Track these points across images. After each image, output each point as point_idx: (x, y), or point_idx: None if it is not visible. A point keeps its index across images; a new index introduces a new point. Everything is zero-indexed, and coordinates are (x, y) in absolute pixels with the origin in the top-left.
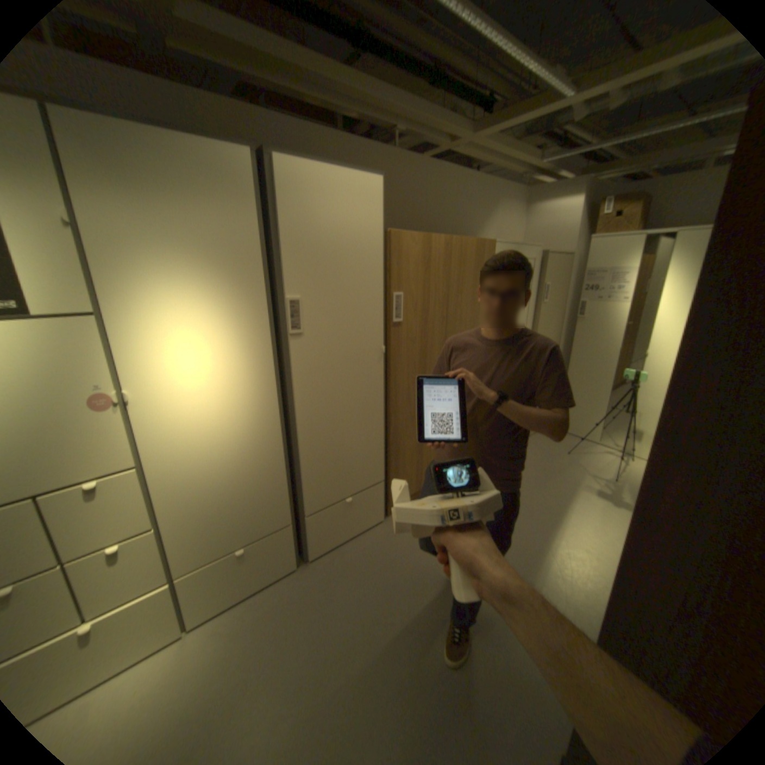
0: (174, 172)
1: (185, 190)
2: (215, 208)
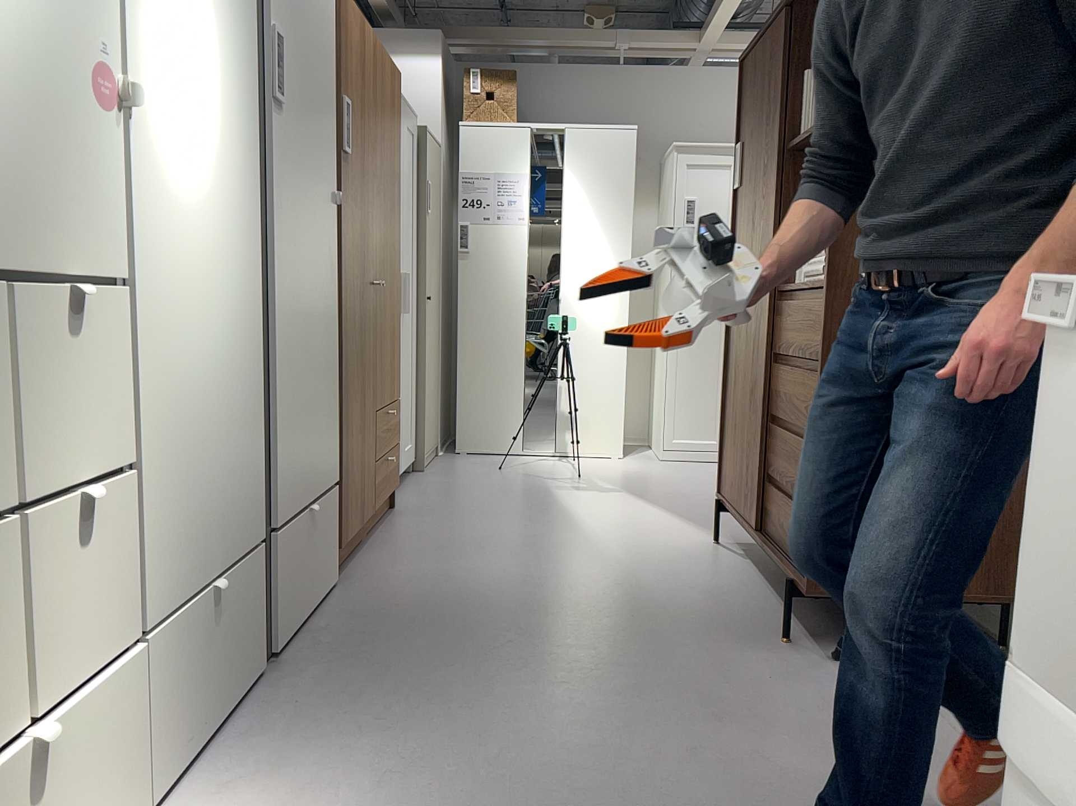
0: None
1: None
2: None
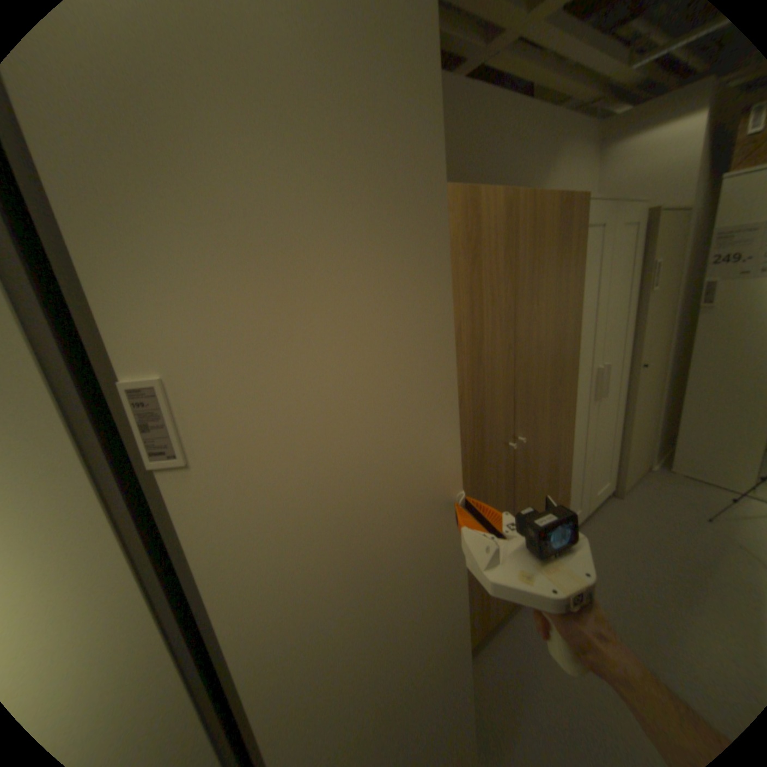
0: None
1: None
2: None
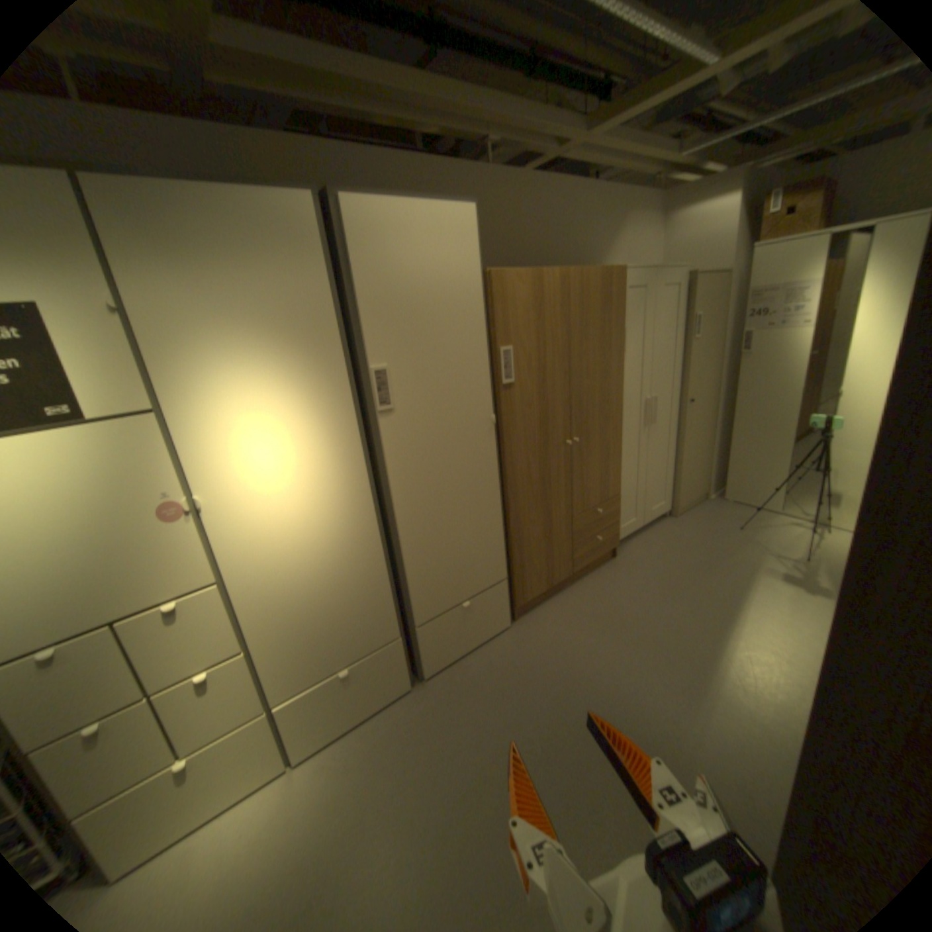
0: (226, 233)
1: (241, 252)
2: (277, 269)
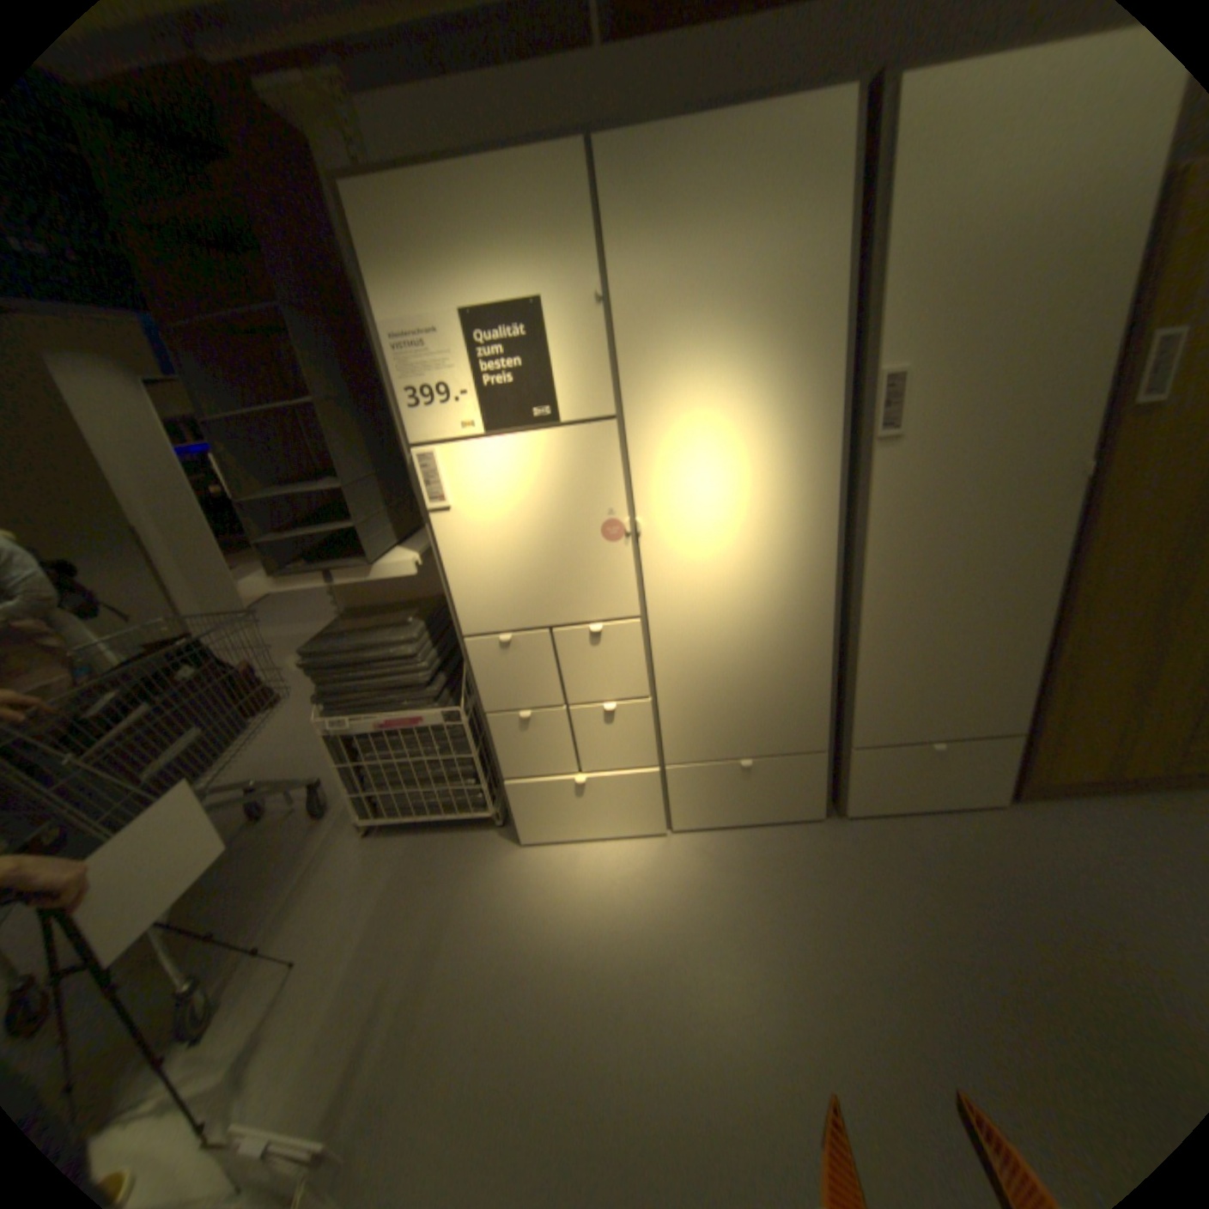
0: (728, 181)
1: (741, 206)
2: (781, 225)
